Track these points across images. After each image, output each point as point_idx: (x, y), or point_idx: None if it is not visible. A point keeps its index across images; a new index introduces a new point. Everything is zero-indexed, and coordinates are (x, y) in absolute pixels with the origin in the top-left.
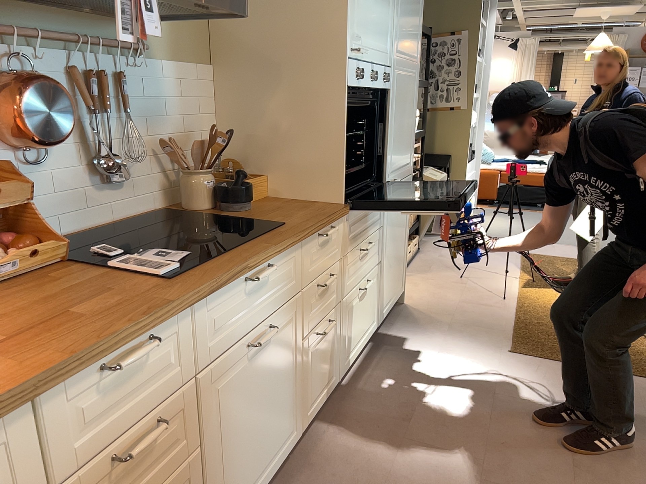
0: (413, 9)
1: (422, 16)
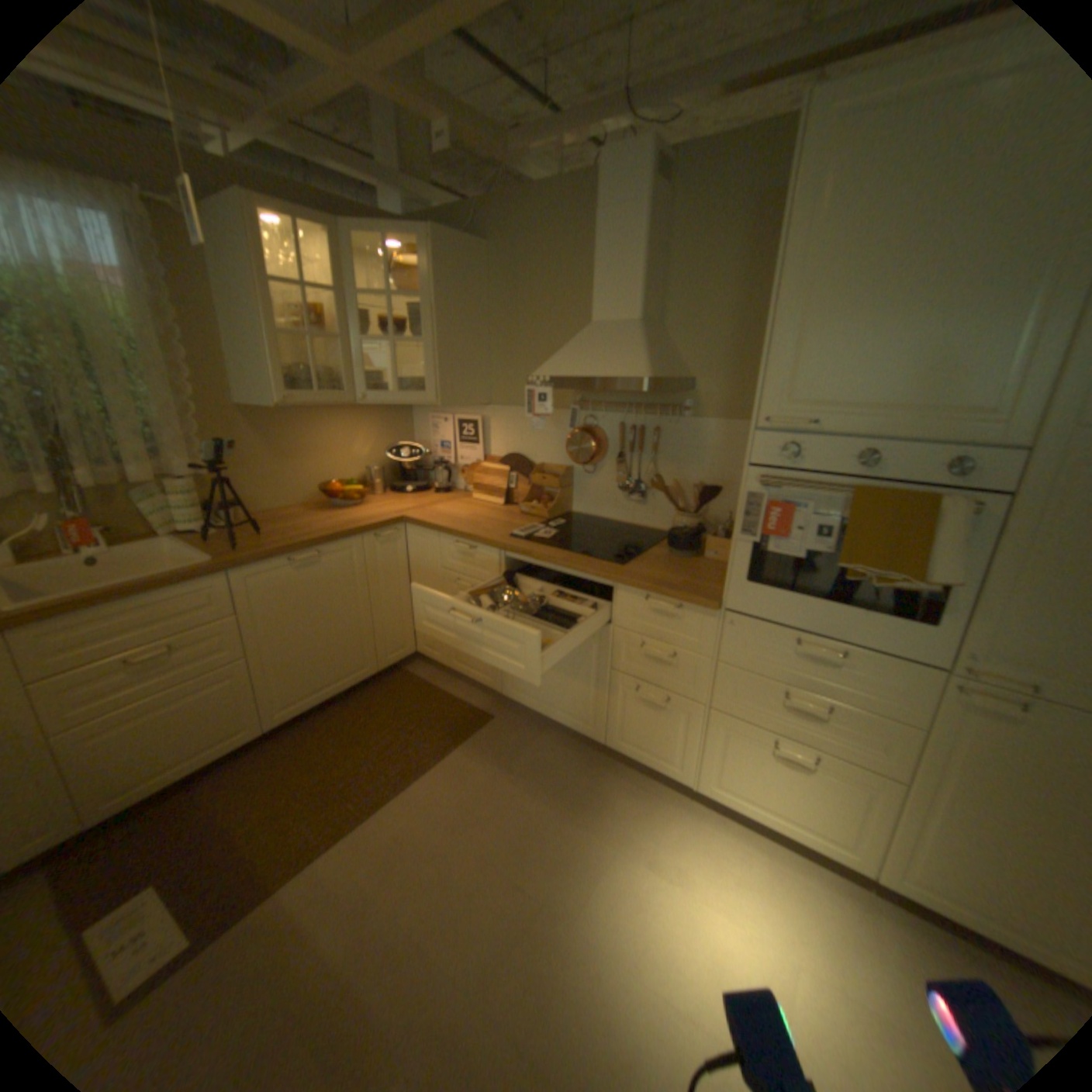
0: None
1: None
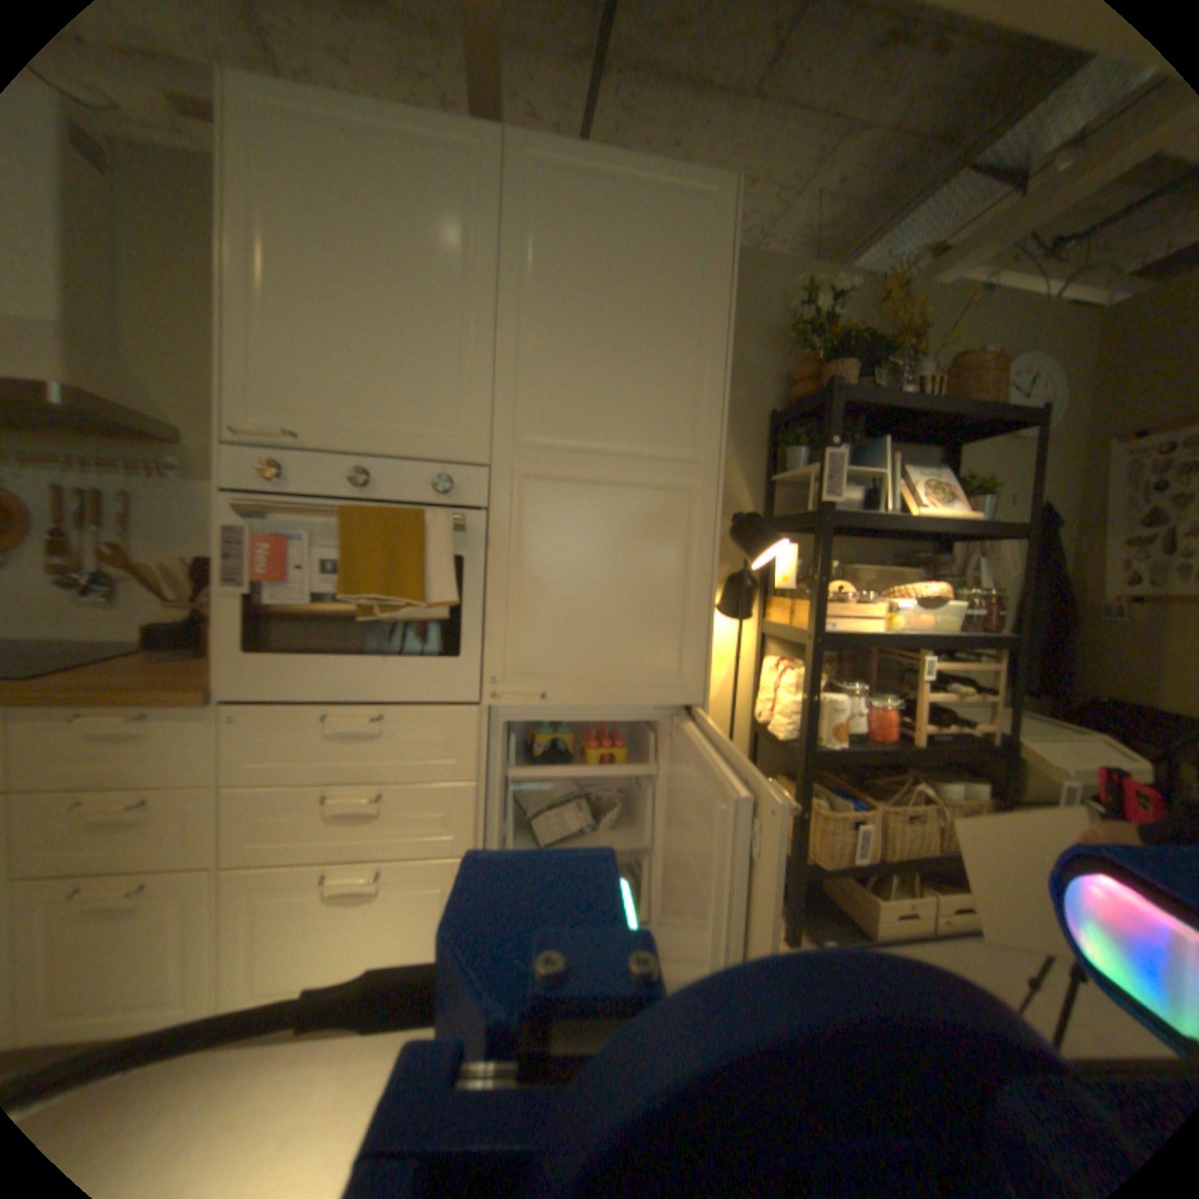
0: (644, 345)
1: (730, 357)
